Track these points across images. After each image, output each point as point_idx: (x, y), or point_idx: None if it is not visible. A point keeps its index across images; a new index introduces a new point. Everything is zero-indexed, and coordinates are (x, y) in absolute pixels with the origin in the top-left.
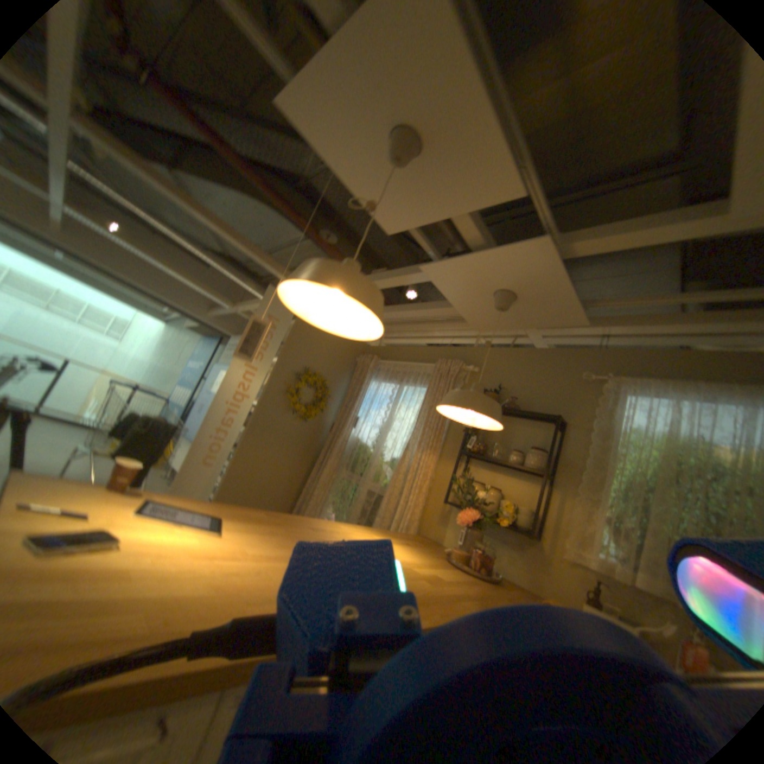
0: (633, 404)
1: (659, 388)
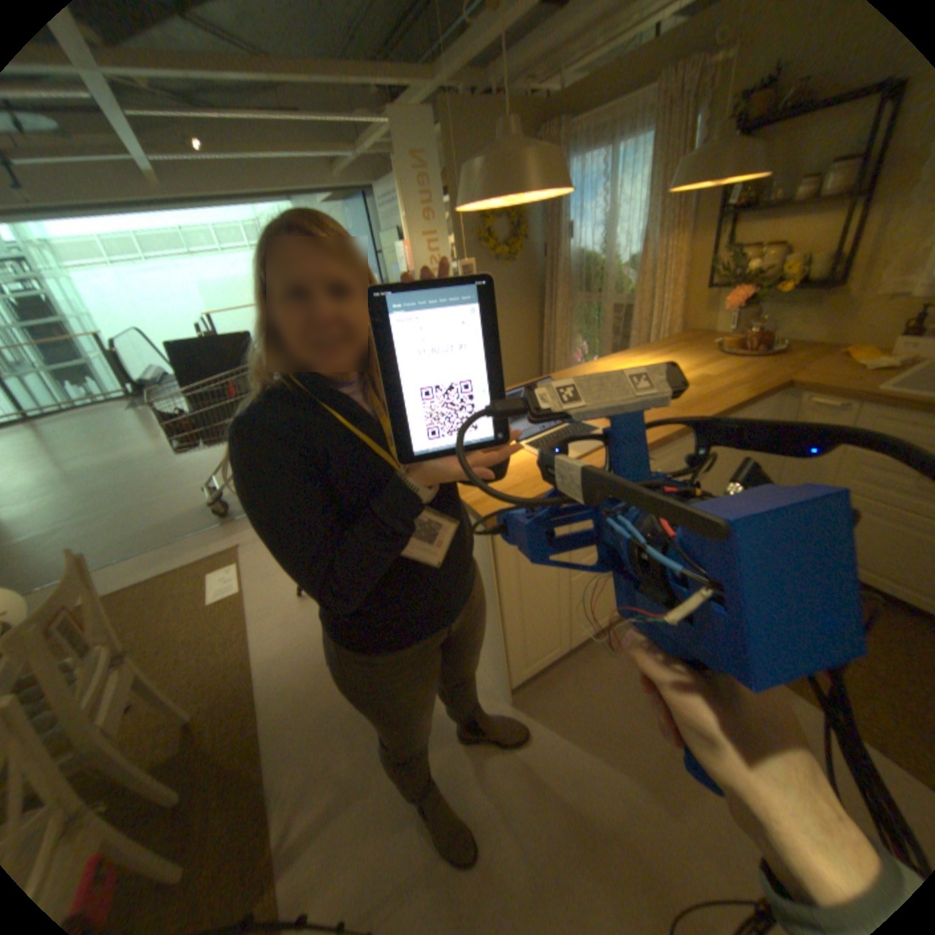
0: None
1: None
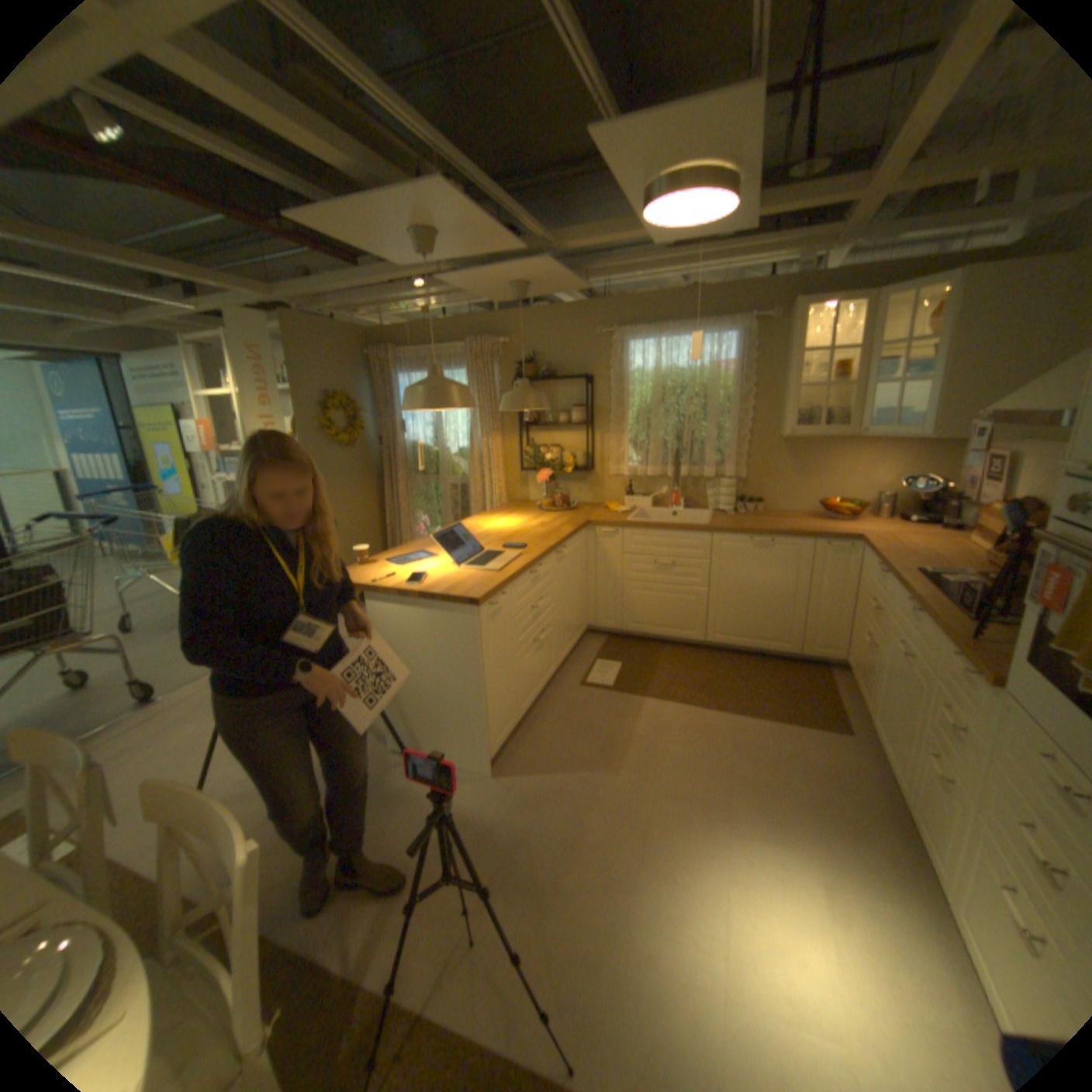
0: (631, 349)
1: (645, 333)
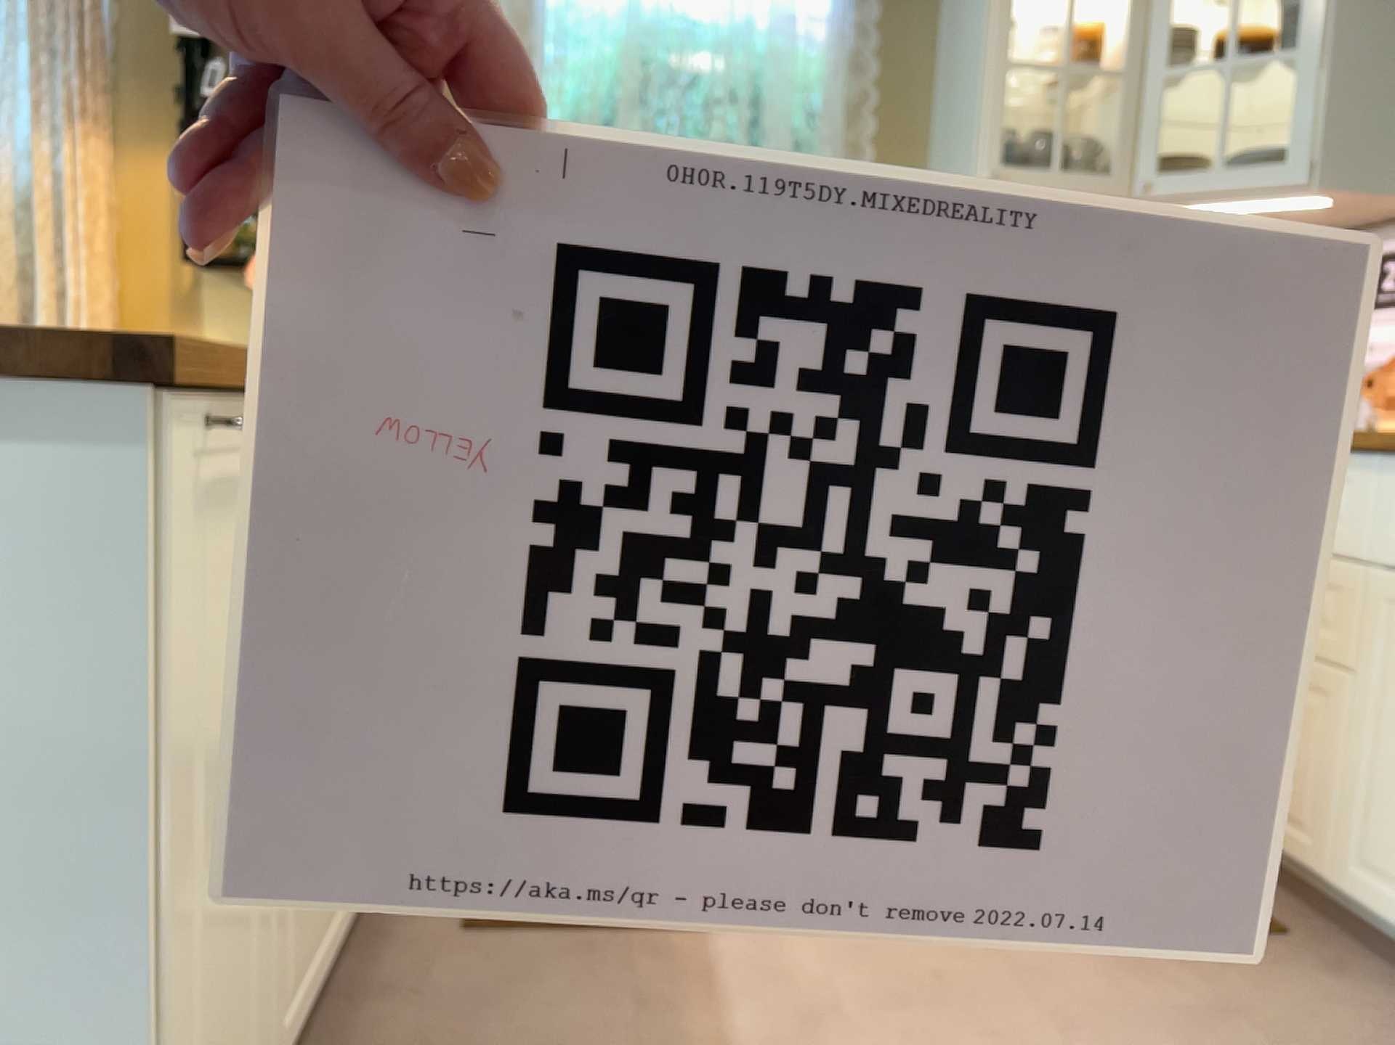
0: None
1: None
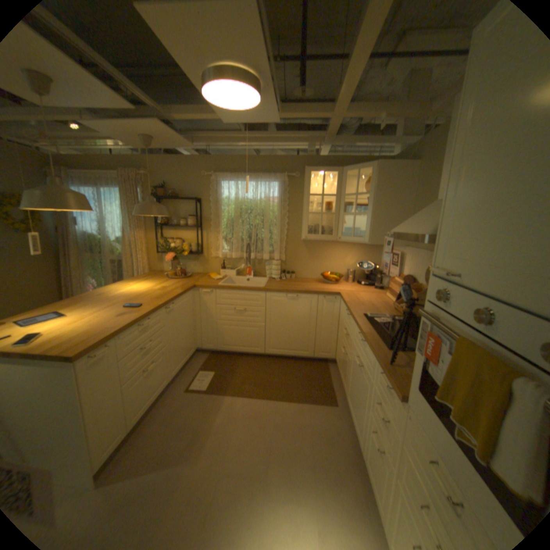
0: (222, 186)
1: (229, 178)
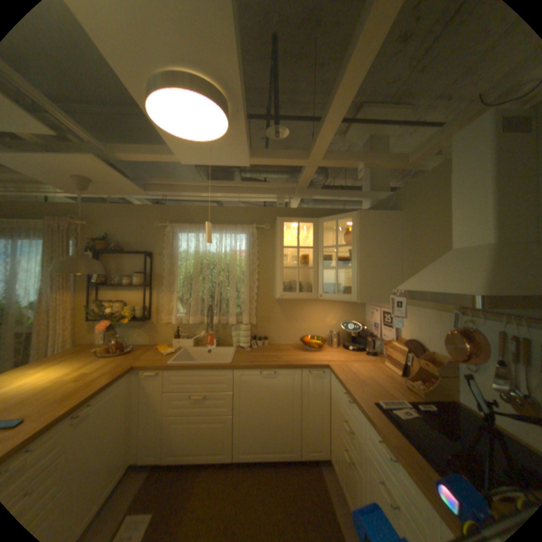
0: (180, 238)
1: (189, 229)
